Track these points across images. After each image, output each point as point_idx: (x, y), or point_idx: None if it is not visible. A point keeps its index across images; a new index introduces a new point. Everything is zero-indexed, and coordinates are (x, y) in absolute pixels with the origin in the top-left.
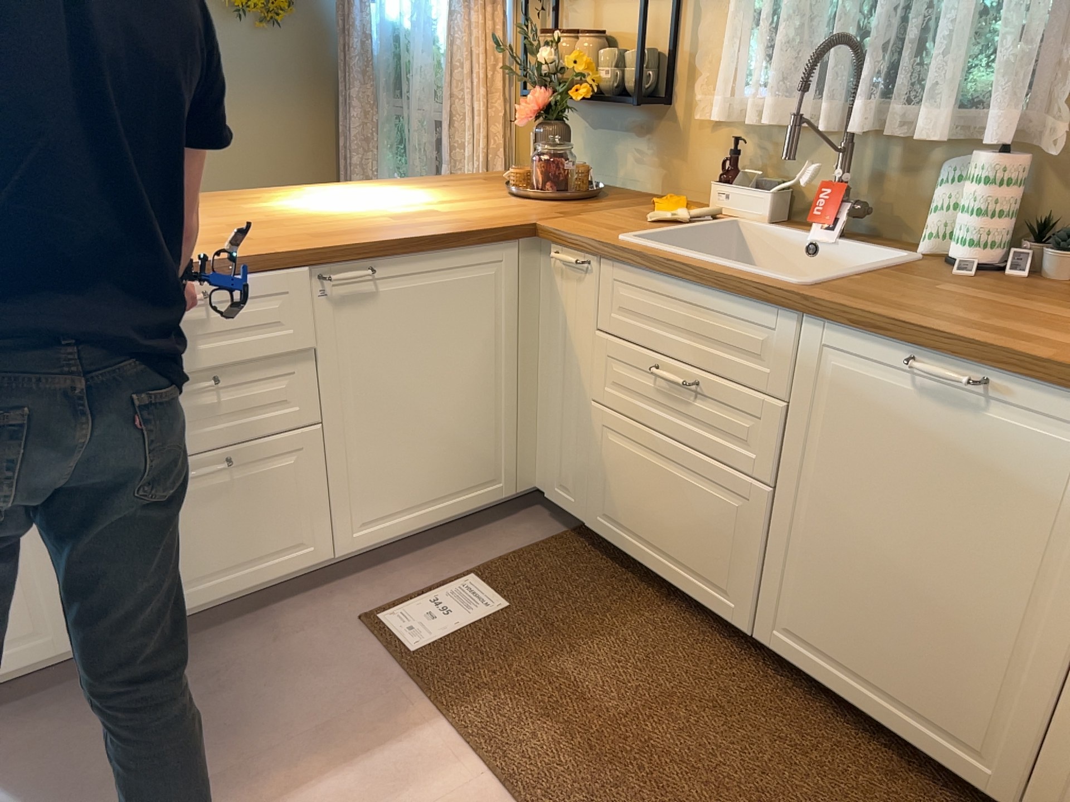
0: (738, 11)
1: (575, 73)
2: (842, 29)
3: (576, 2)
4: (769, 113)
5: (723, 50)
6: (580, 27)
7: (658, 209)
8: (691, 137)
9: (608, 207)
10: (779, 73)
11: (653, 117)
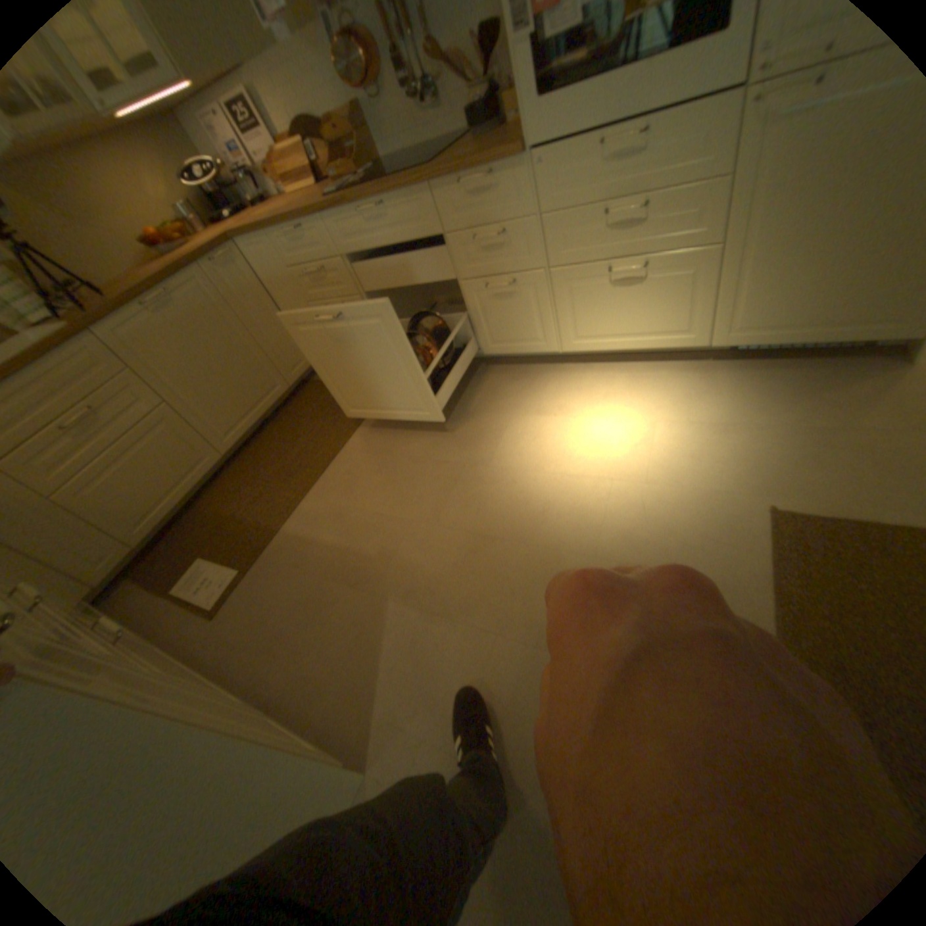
0: None
1: None
2: None
3: None
4: None
5: None
6: None
7: None
8: None
9: None
10: None
11: None
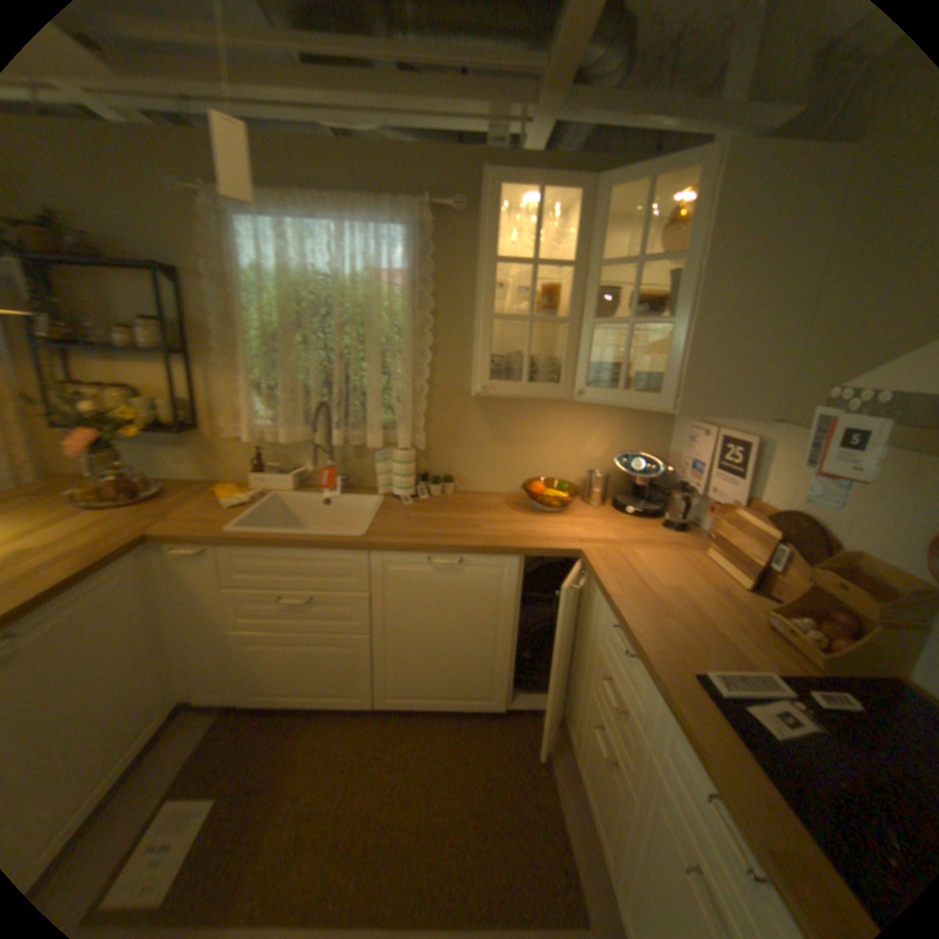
0: (237, 378)
1: (117, 418)
2: (314, 395)
3: (83, 360)
4: (283, 437)
5: (231, 399)
6: (92, 377)
7: (217, 496)
8: (217, 446)
9: (178, 502)
10: (282, 416)
11: (182, 435)
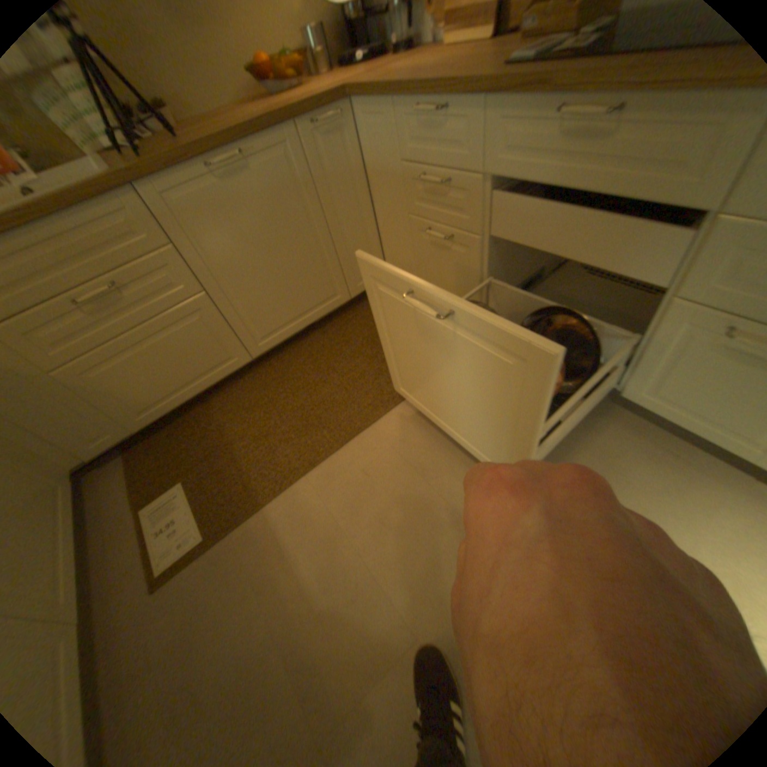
0: None
1: None
2: None
3: None
4: None
5: None
6: None
7: None
8: None
9: None
10: None
11: None
